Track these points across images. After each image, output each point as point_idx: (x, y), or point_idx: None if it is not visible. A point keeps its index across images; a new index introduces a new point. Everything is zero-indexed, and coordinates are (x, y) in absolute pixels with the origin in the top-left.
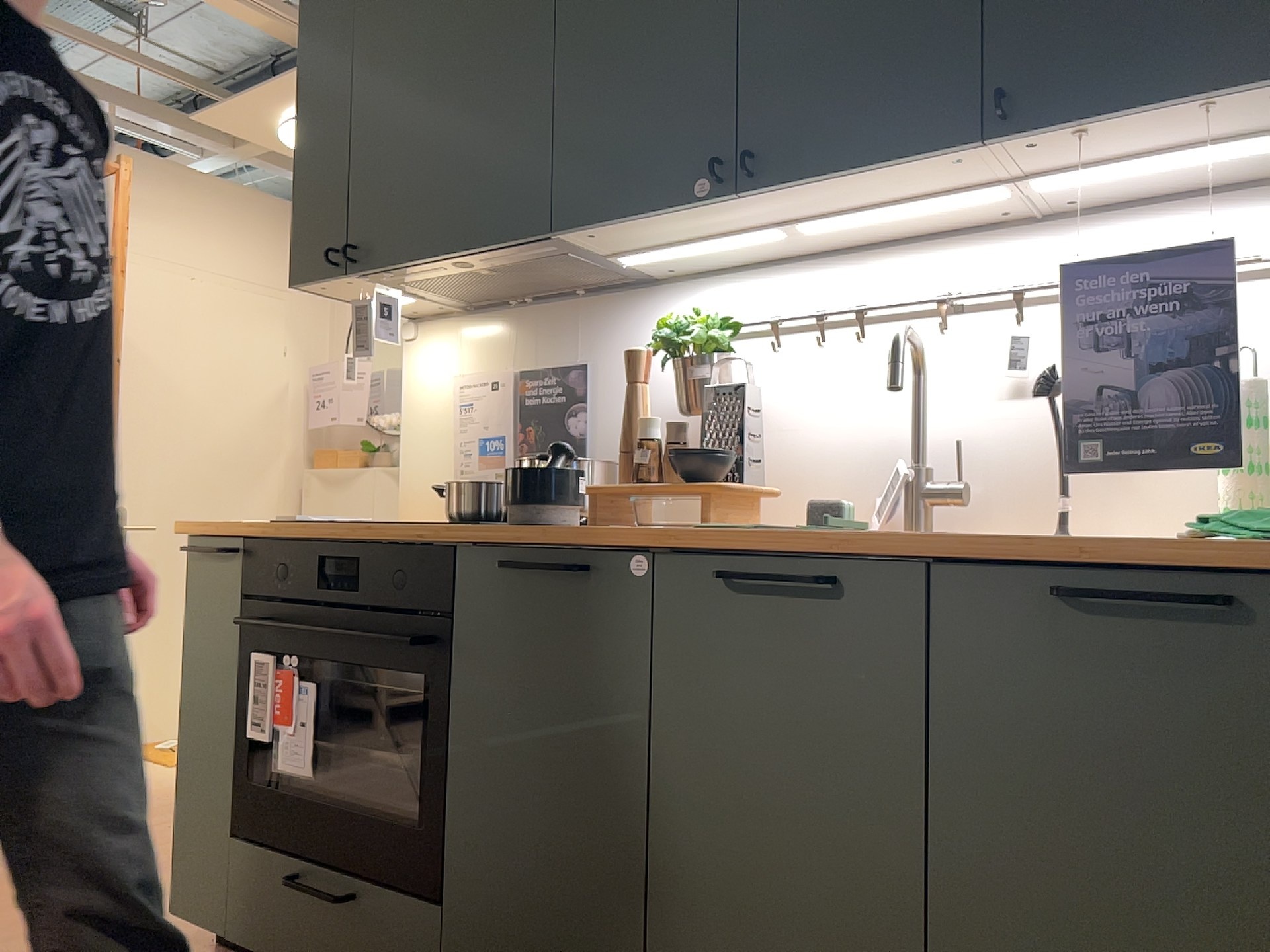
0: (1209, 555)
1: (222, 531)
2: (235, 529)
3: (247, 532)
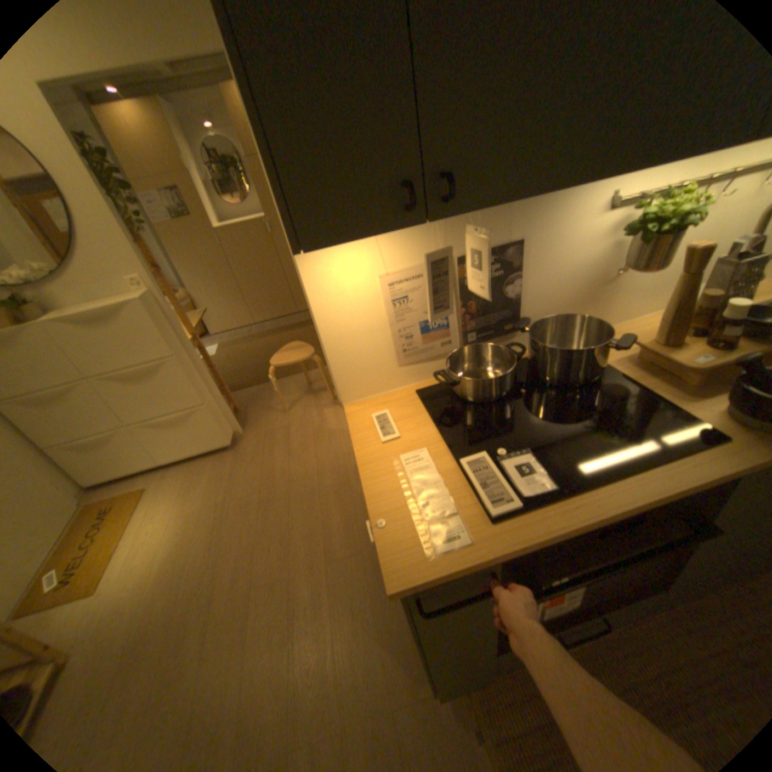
0: None
1: (475, 568)
2: (501, 560)
3: (497, 549)
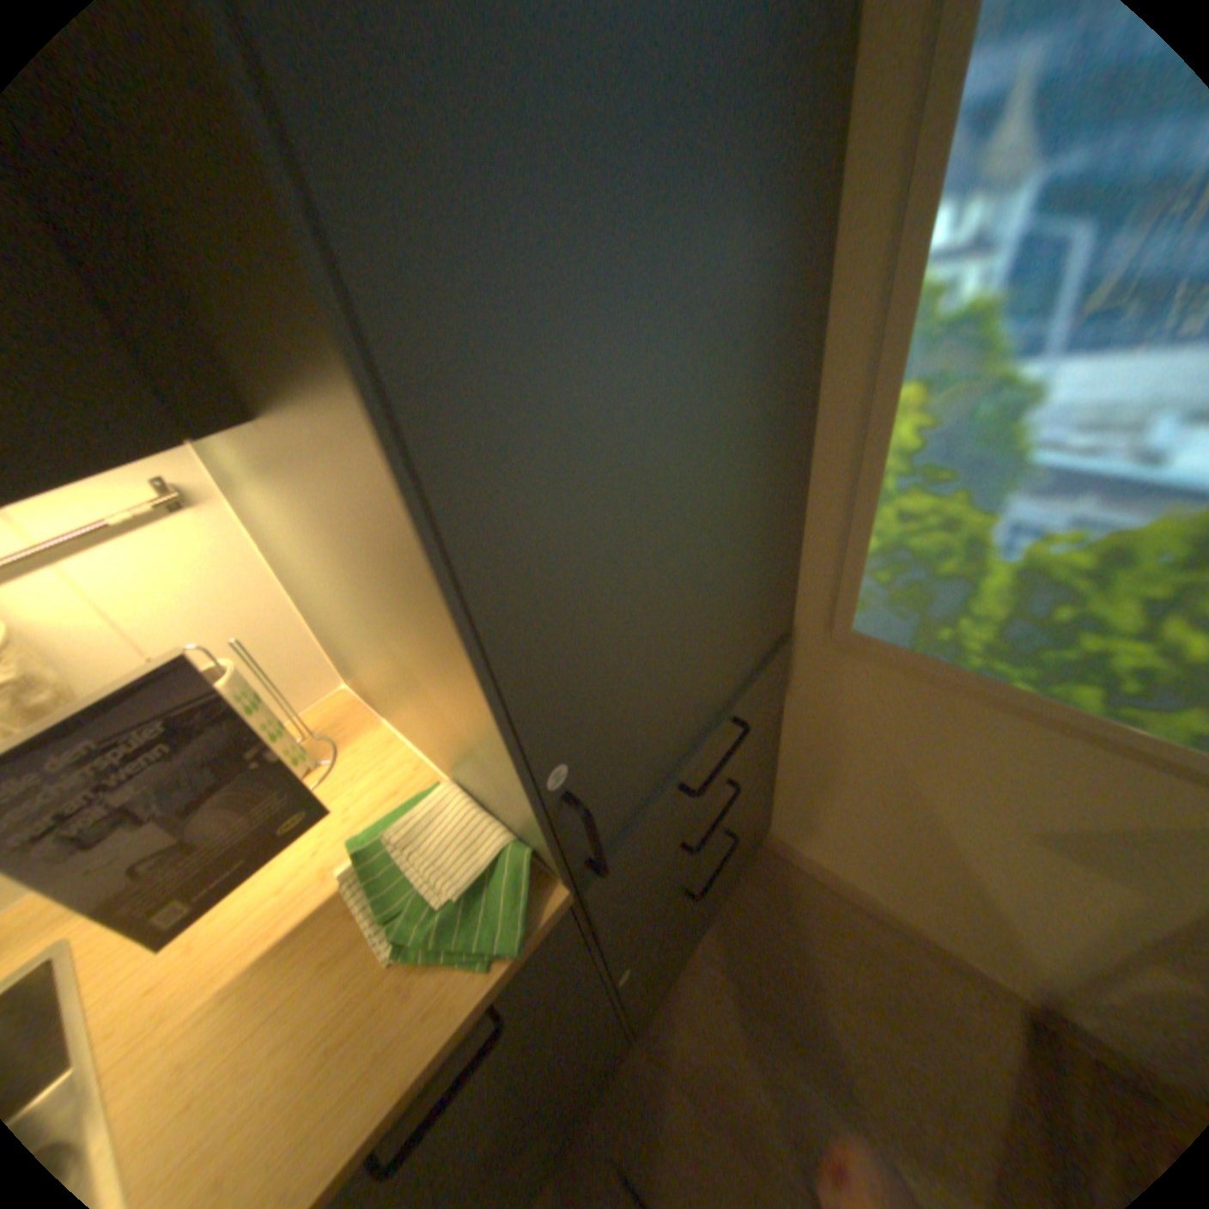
0: (470, 1031)
1: None
2: None
3: None
